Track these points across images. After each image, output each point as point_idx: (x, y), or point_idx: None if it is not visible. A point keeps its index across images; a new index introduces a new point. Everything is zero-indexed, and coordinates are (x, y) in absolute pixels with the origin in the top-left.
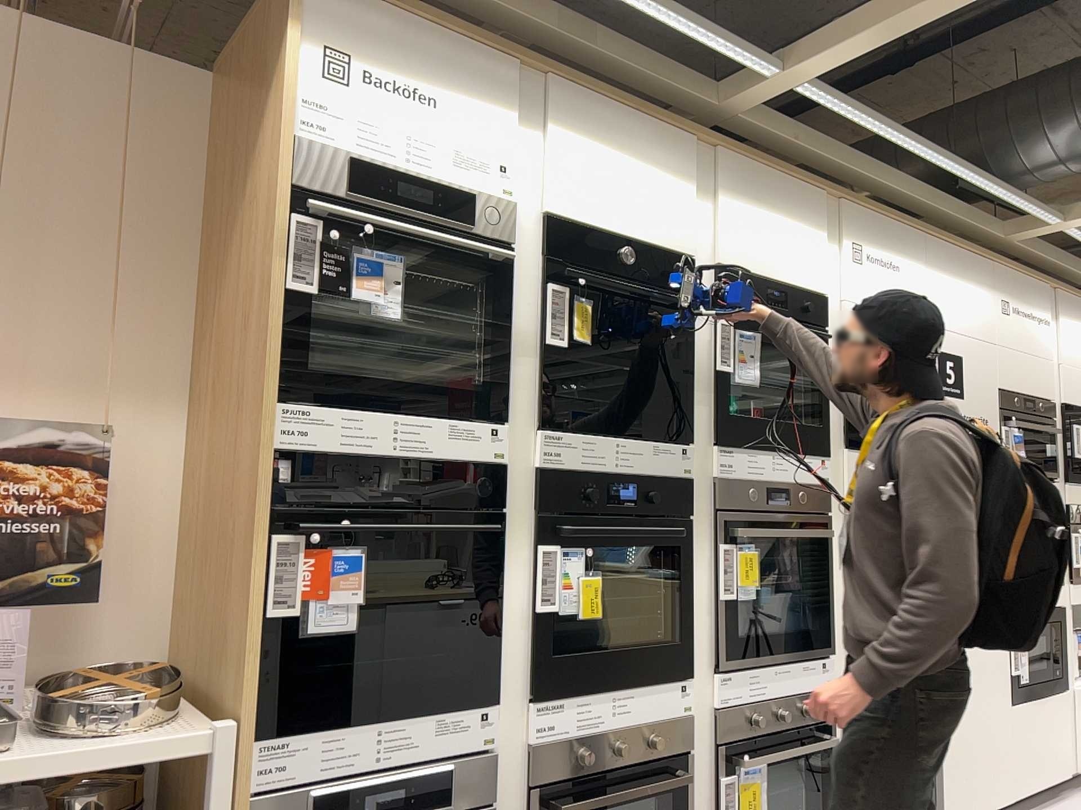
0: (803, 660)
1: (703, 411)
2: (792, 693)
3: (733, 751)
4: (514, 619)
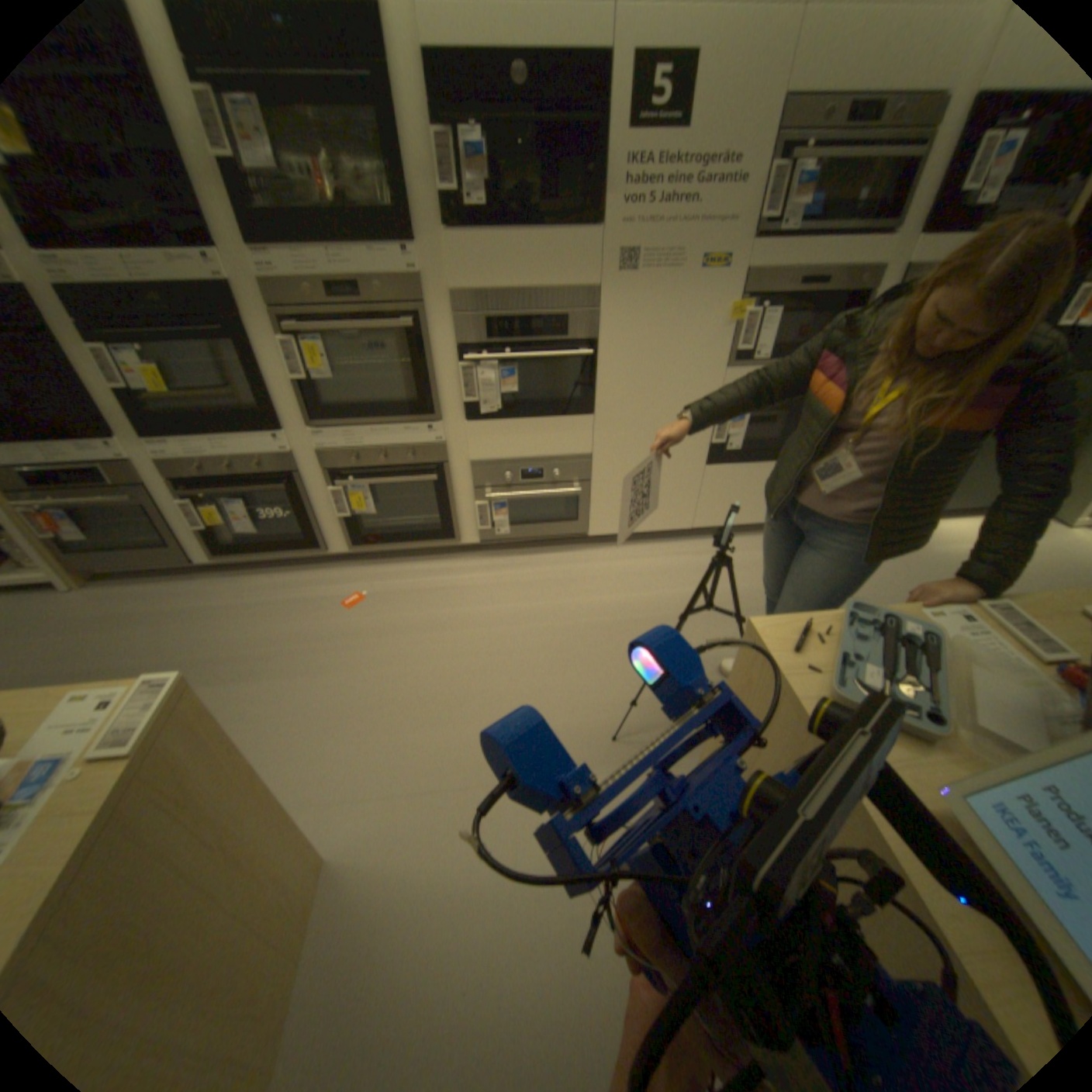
0: (403, 426)
1: (218, 212)
2: (394, 447)
3: (338, 477)
4: (102, 394)
